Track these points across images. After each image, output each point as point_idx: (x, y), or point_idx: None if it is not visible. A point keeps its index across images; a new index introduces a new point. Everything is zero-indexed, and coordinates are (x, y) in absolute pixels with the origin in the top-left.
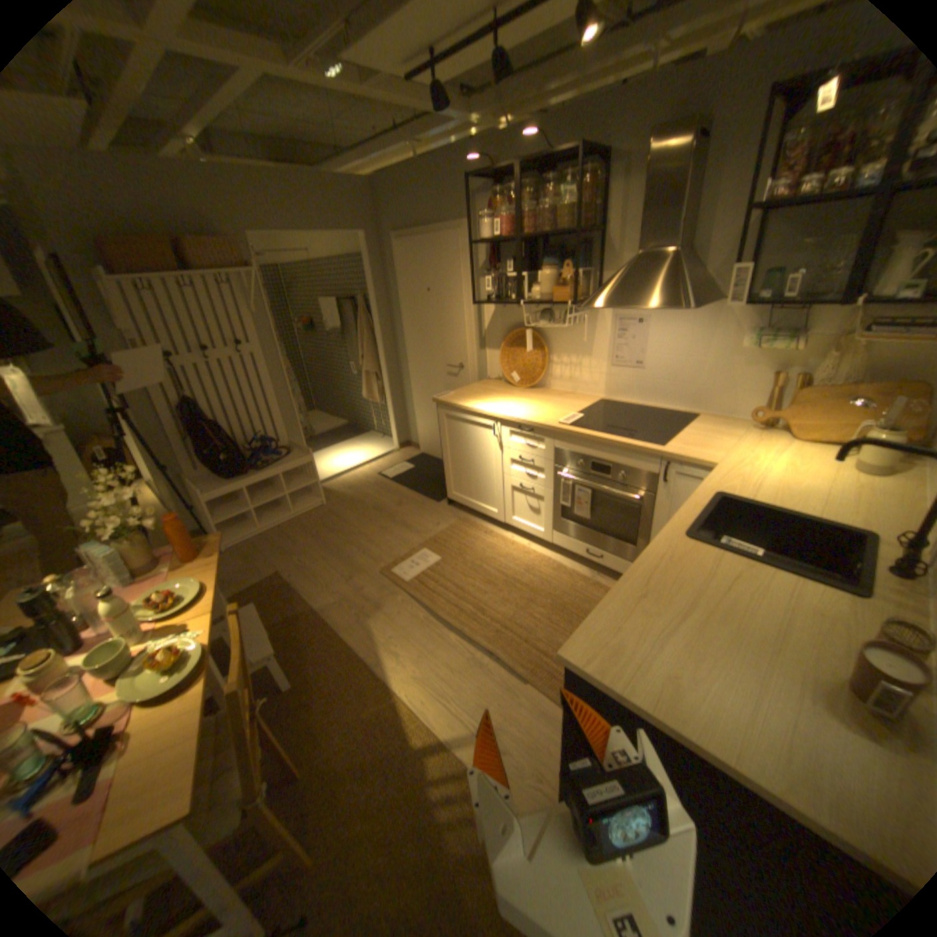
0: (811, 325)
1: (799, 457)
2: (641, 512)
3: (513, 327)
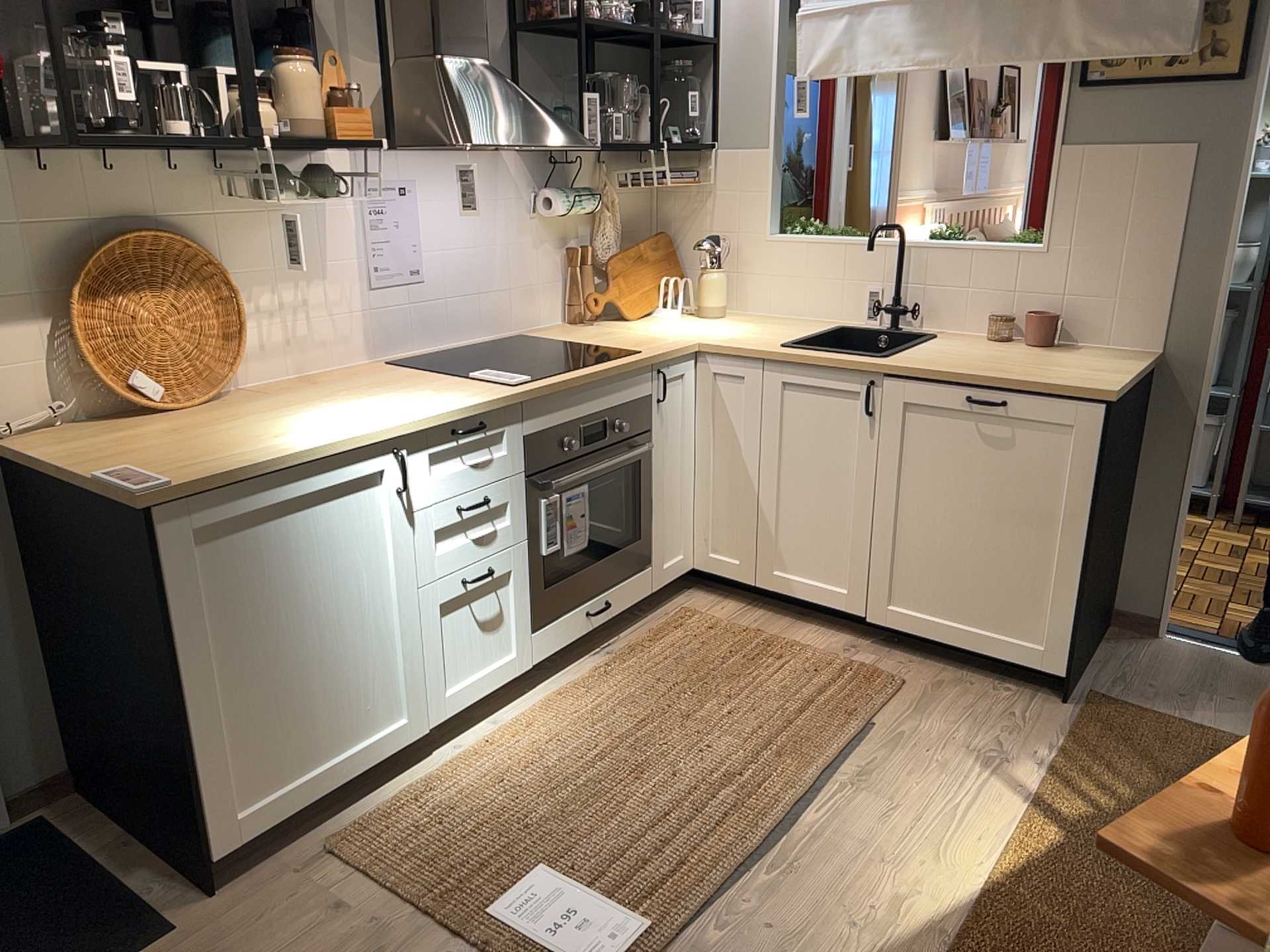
0: (574, 185)
1: (677, 324)
2: (642, 472)
3: (83, 236)
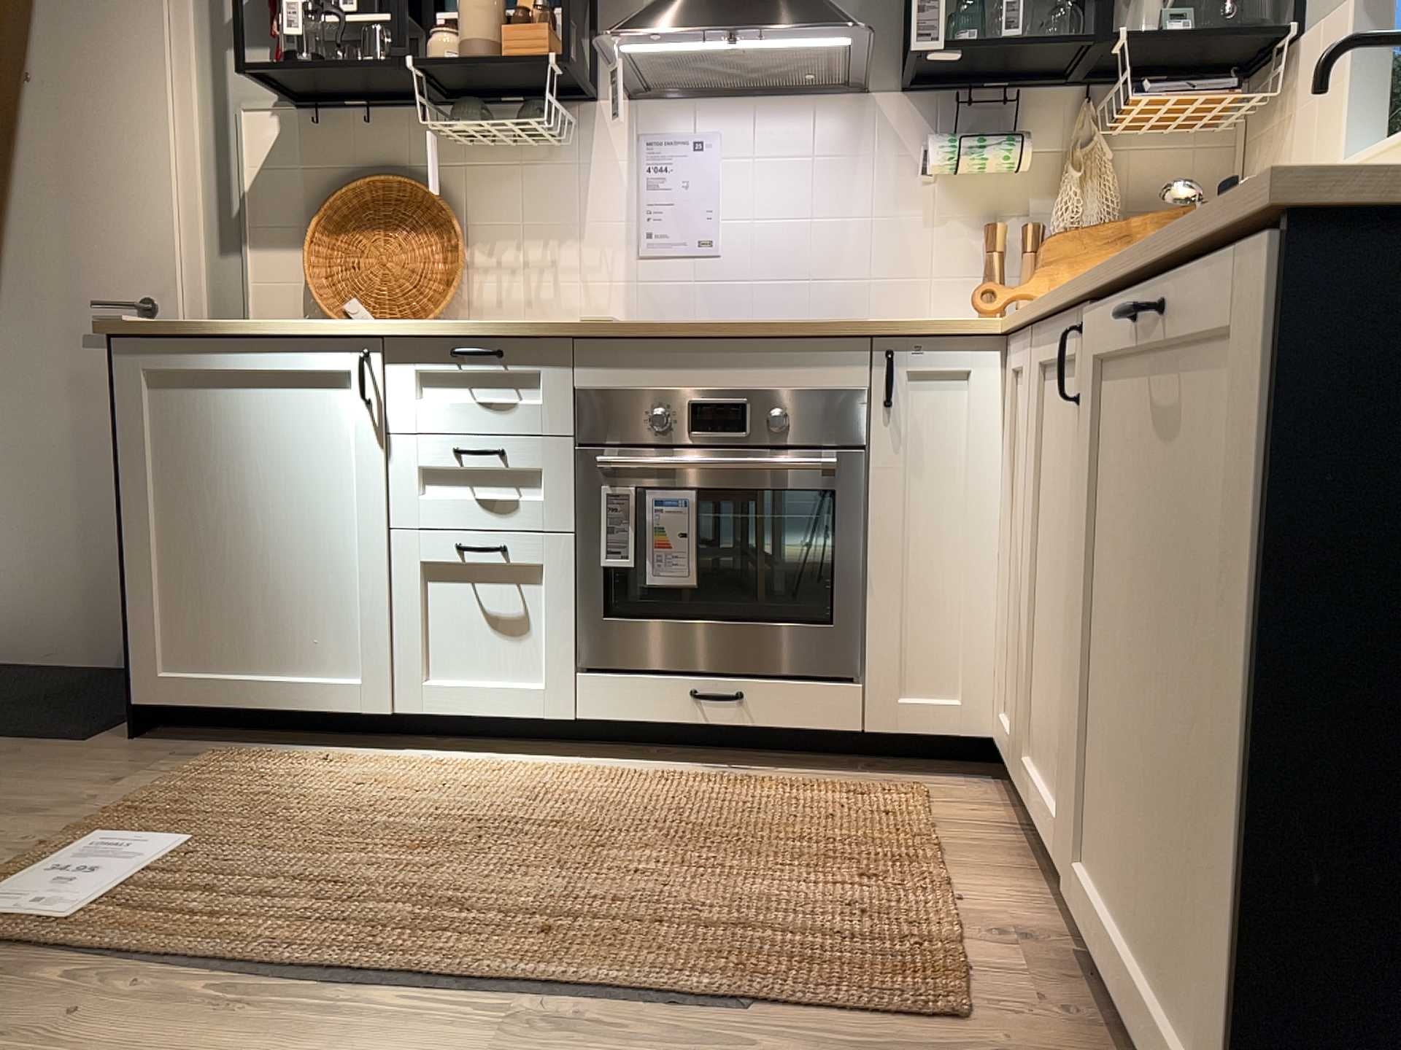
0: (1020, 139)
1: None
2: (841, 514)
3: (345, 181)
